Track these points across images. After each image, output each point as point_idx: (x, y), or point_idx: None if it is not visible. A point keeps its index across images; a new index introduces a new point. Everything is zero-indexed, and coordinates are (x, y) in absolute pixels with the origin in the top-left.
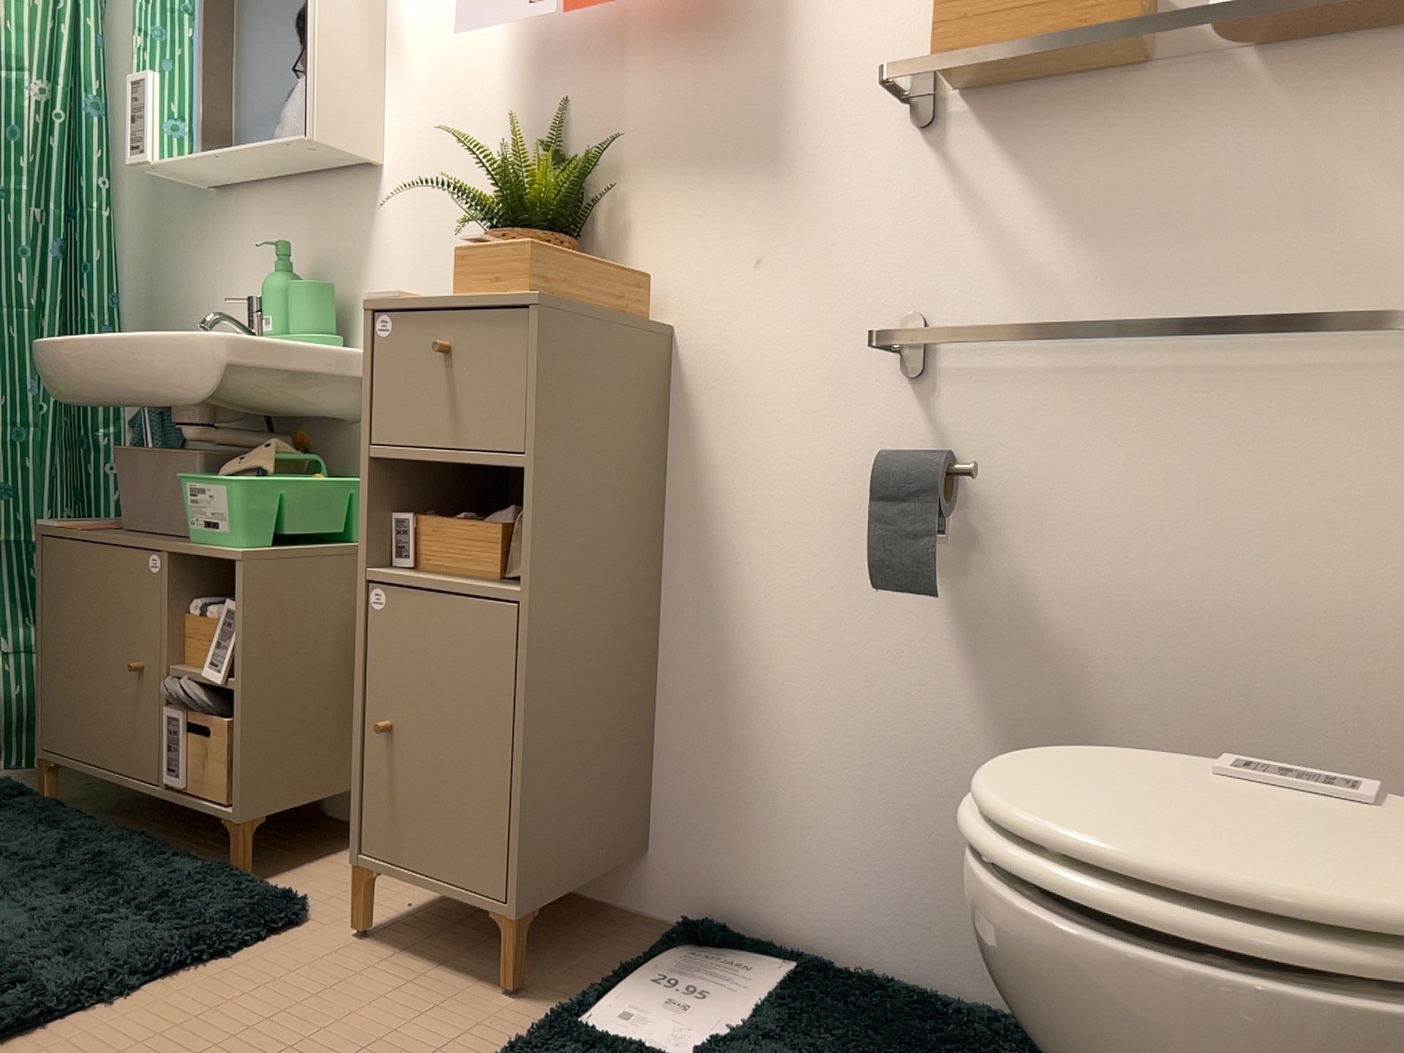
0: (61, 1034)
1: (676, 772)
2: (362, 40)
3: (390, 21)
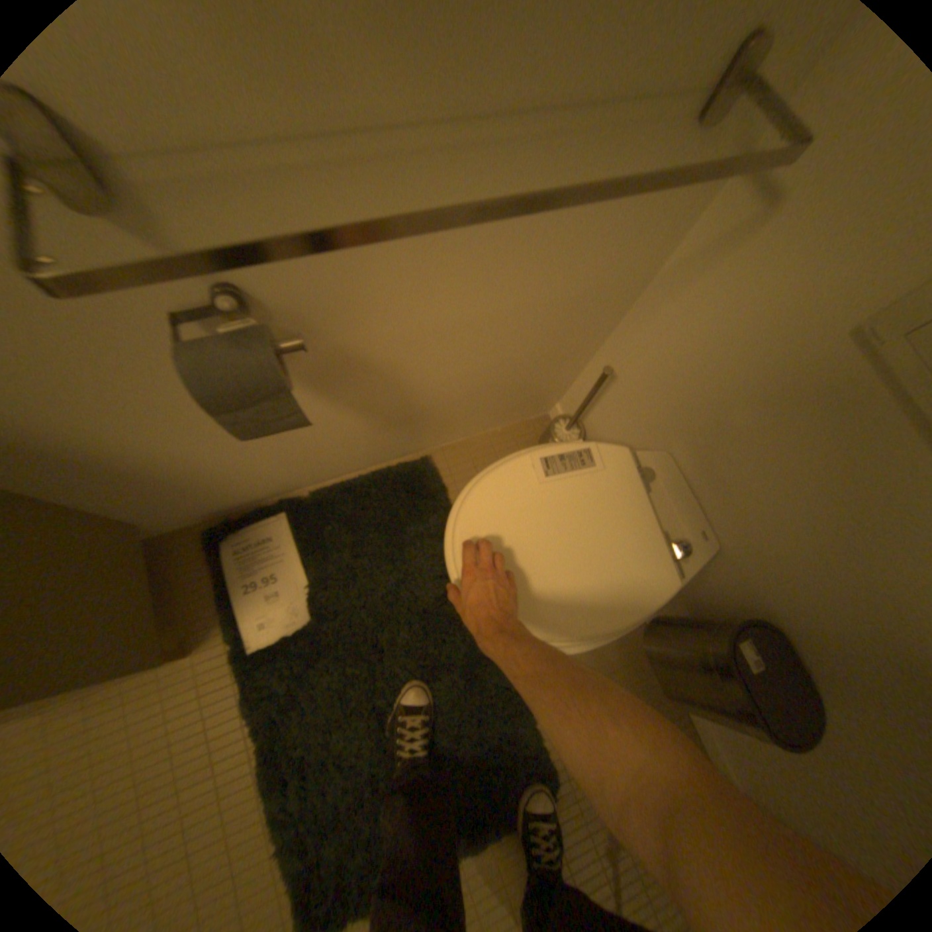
0: None
1: (121, 505)
2: None
3: None
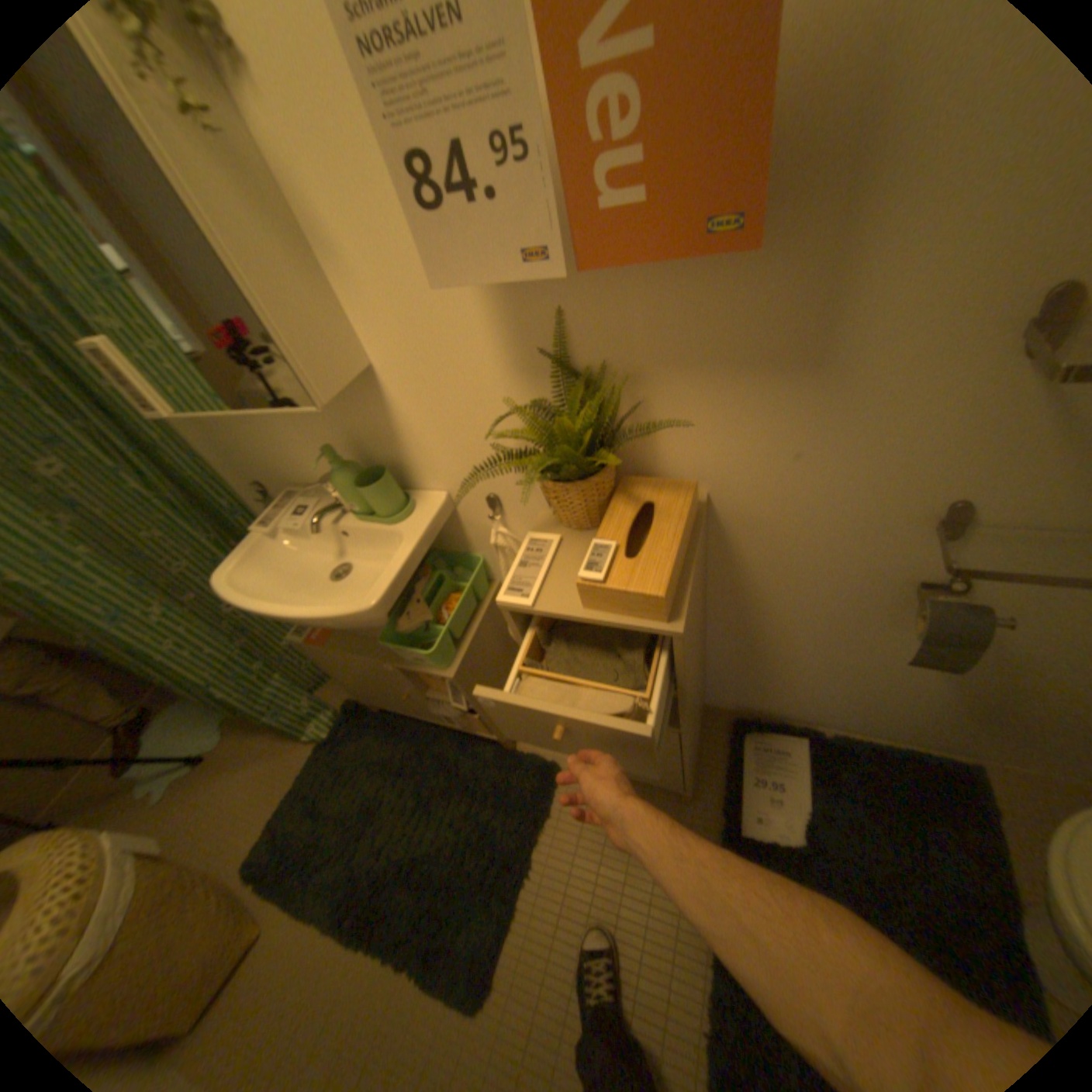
0: (526, 910)
1: (722, 671)
2: (290, 262)
3: (299, 213)
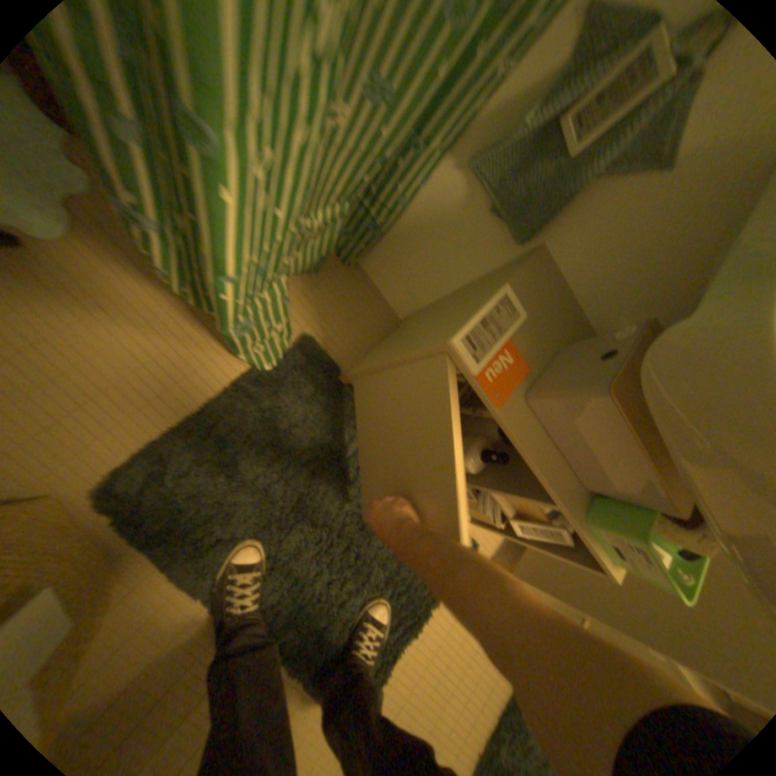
0: (413, 652)
1: None
2: None
3: None
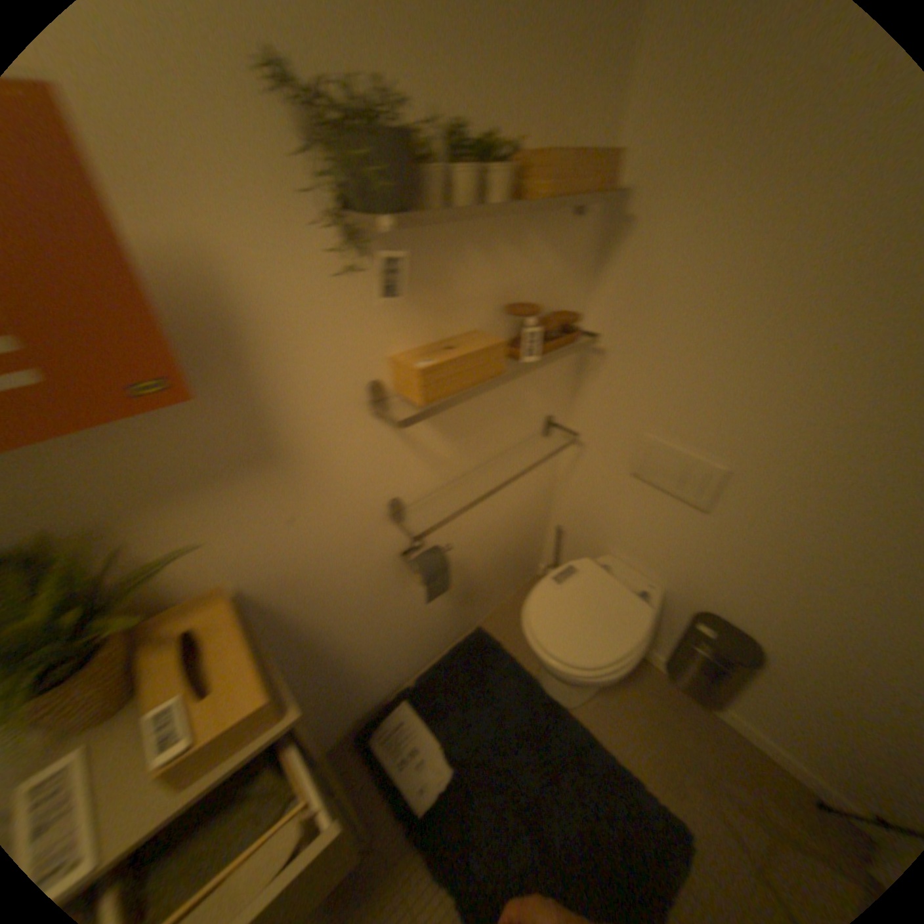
0: None
1: (323, 712)
2: None
3: None
